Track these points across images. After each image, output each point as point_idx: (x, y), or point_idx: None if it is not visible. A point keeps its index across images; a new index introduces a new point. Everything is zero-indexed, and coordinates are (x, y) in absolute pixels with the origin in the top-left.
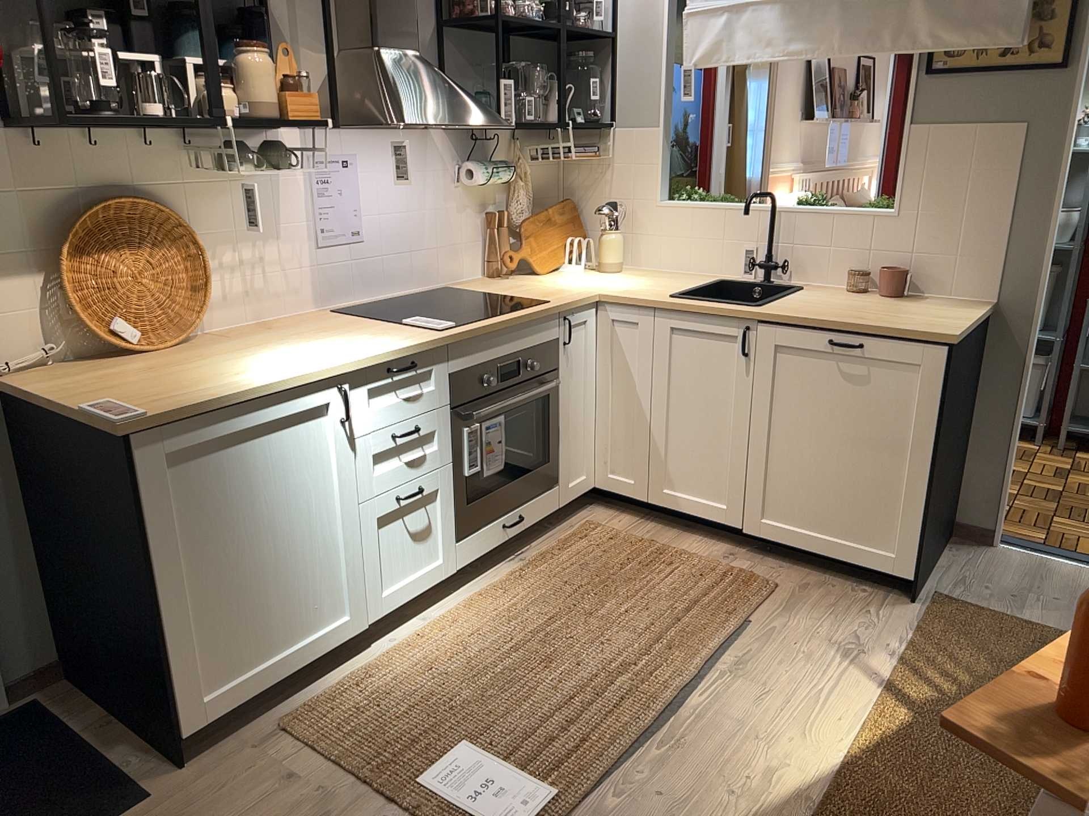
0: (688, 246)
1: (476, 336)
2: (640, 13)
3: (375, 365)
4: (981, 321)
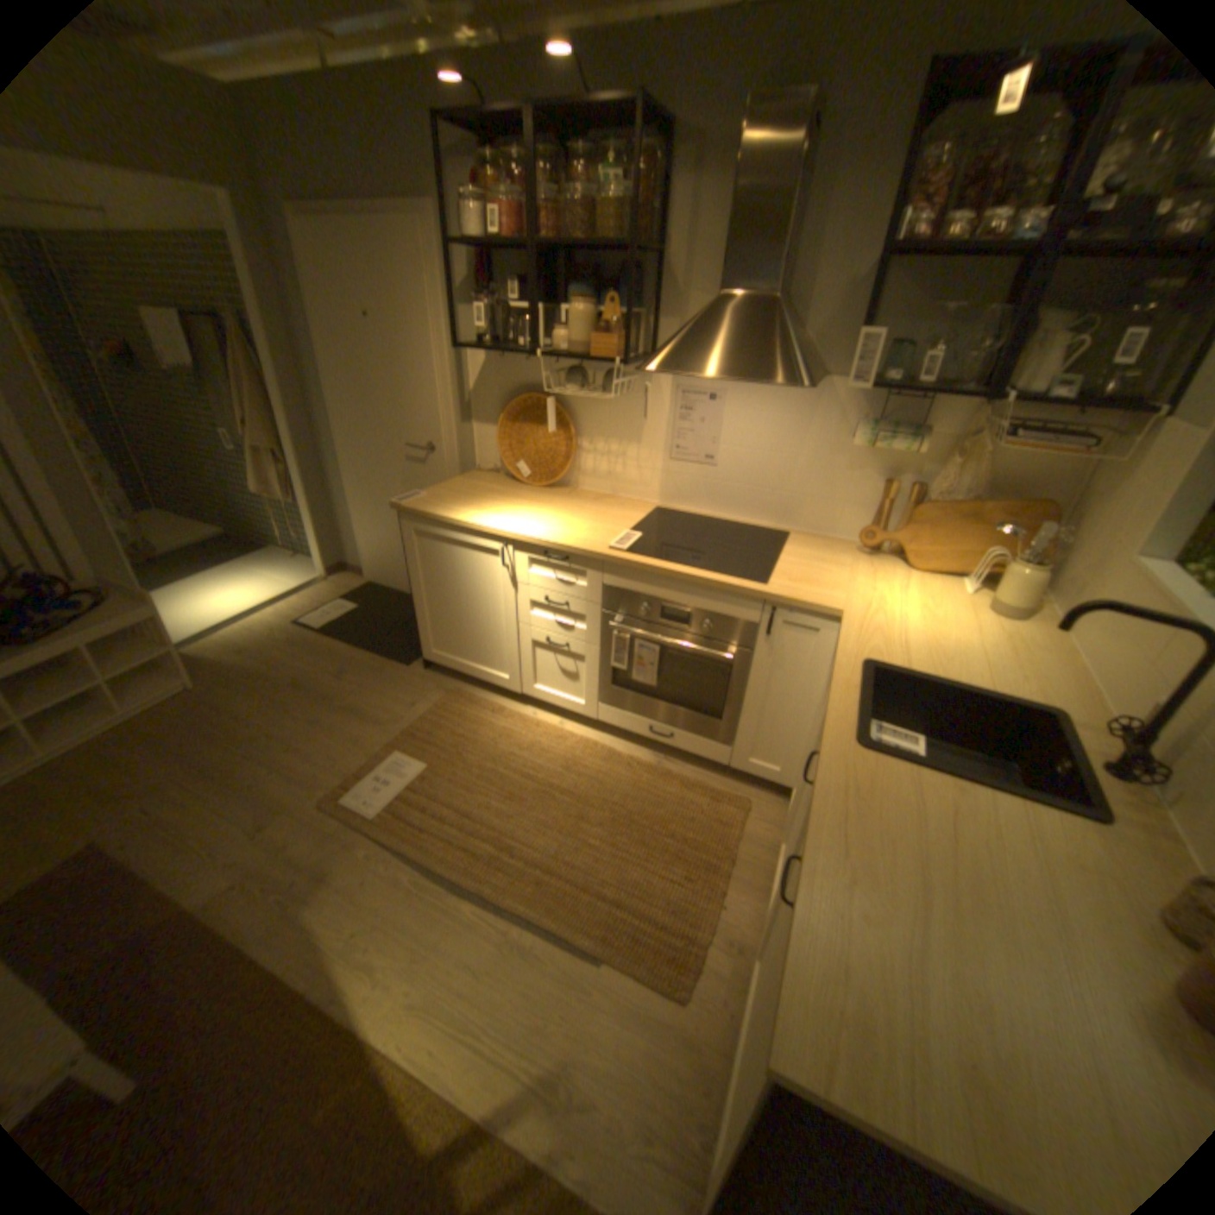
0: (1118, 643)
1: (633, 568)
2: None
3: (533, 544)
4: None
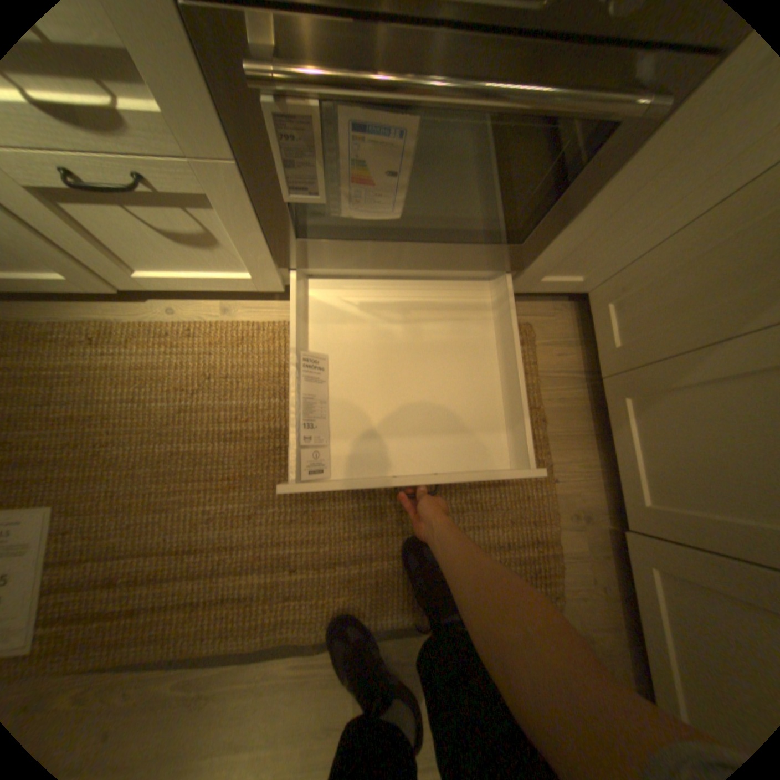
0: None
1: None
2: None
3: None
4: None
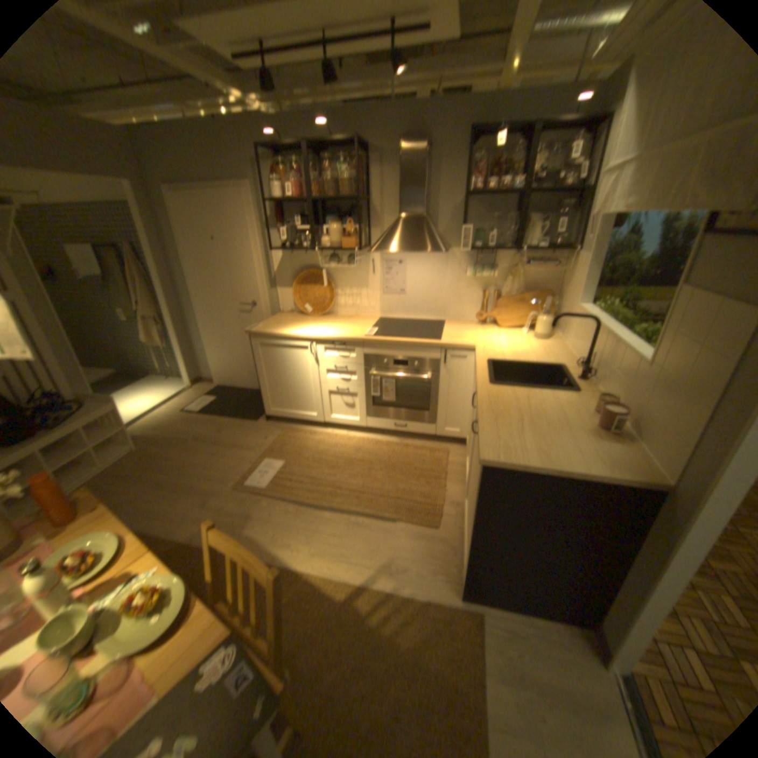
0: (578, 337)
1: (378, 342)
2: (607, 169)
3: (326, 339)
4: (592, 482)
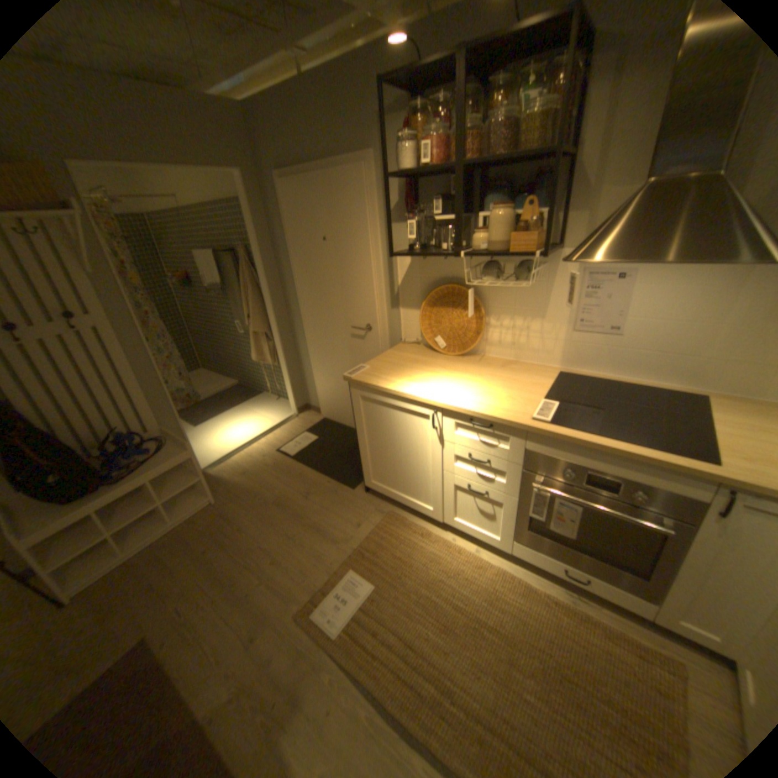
0: None
1: (560, 439)
2: None
3: (460, 412)
4: None
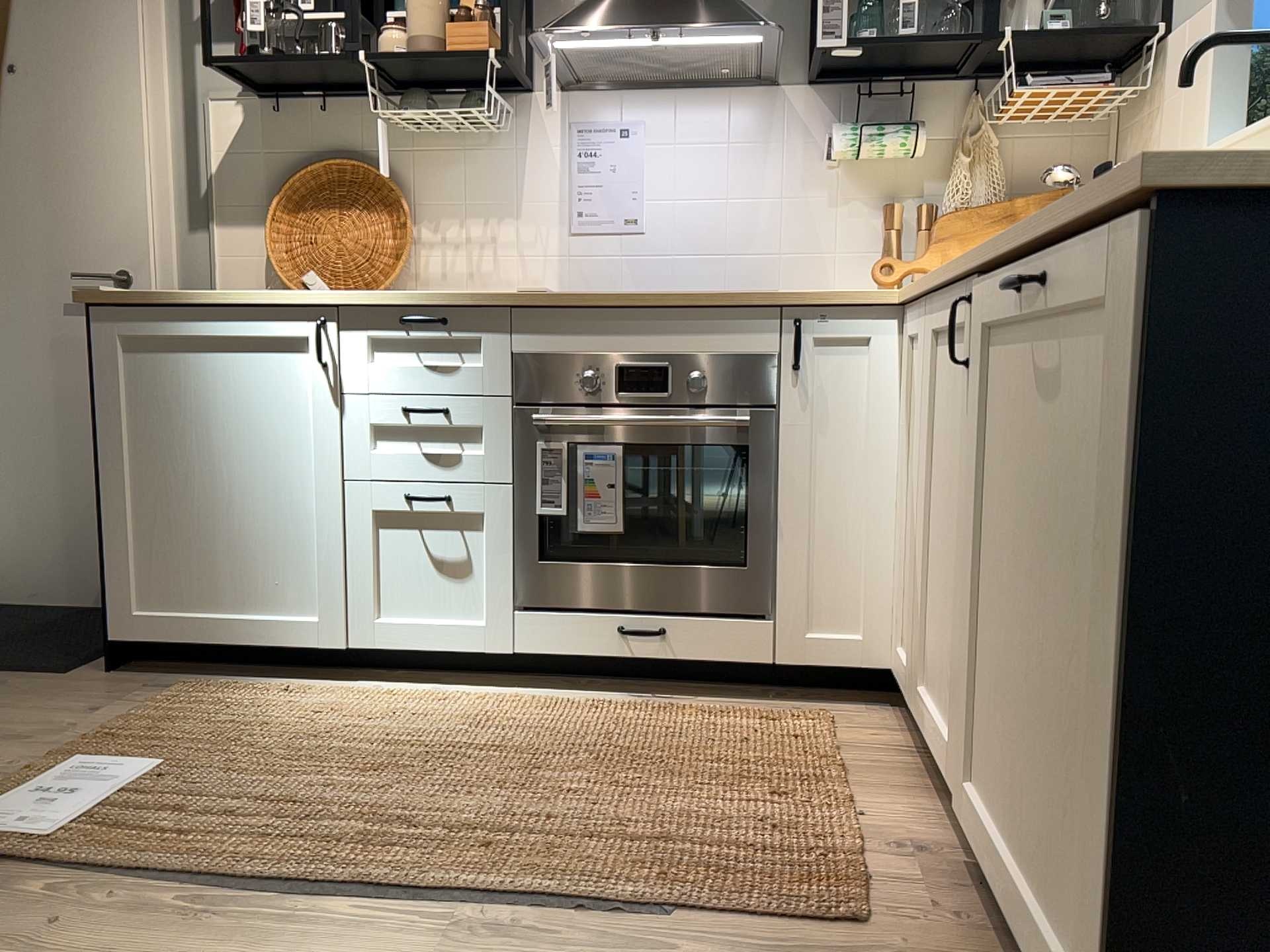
0: None
1: (566, 307)
2: None
3: (377, 307)
4: None
